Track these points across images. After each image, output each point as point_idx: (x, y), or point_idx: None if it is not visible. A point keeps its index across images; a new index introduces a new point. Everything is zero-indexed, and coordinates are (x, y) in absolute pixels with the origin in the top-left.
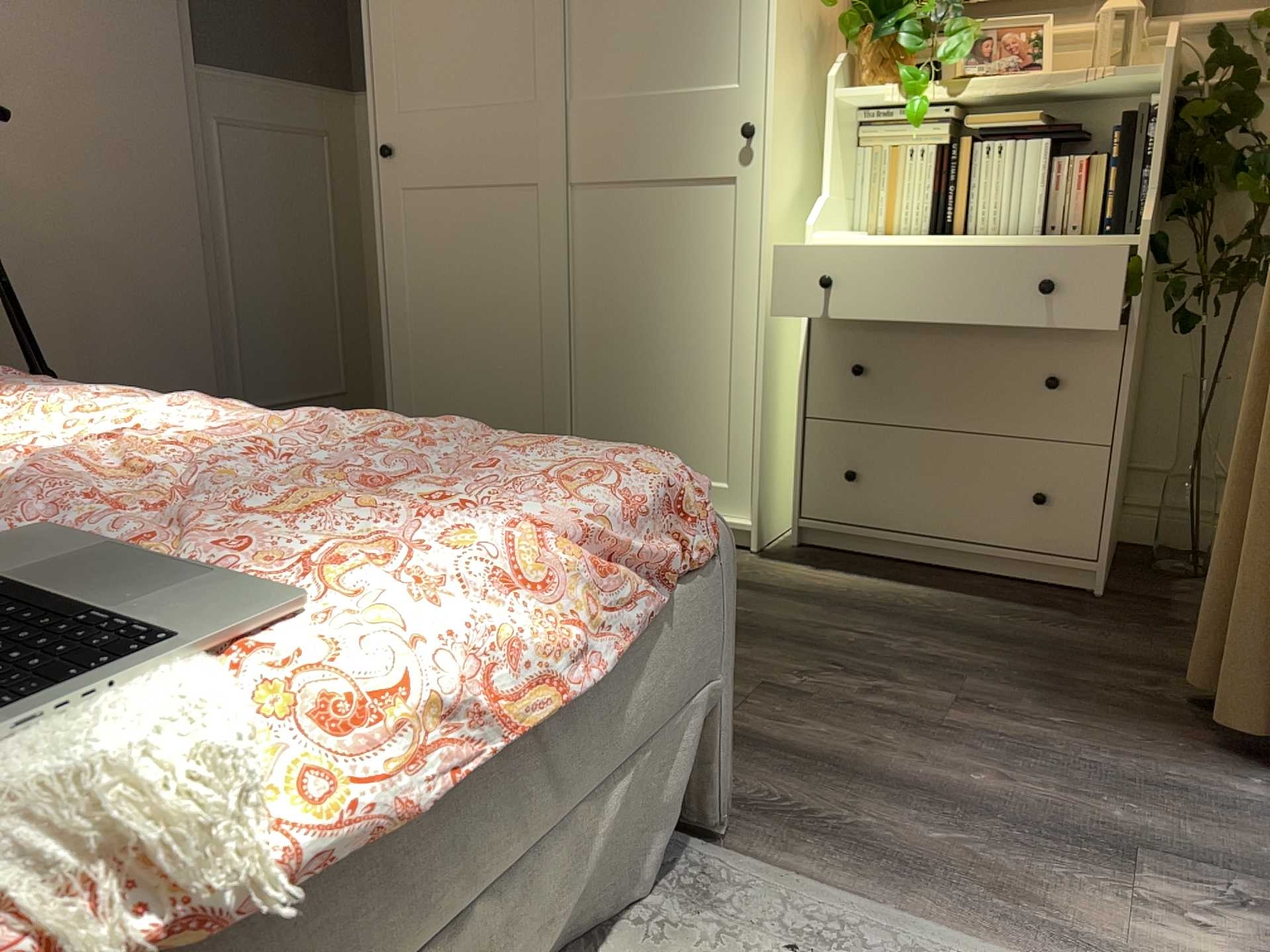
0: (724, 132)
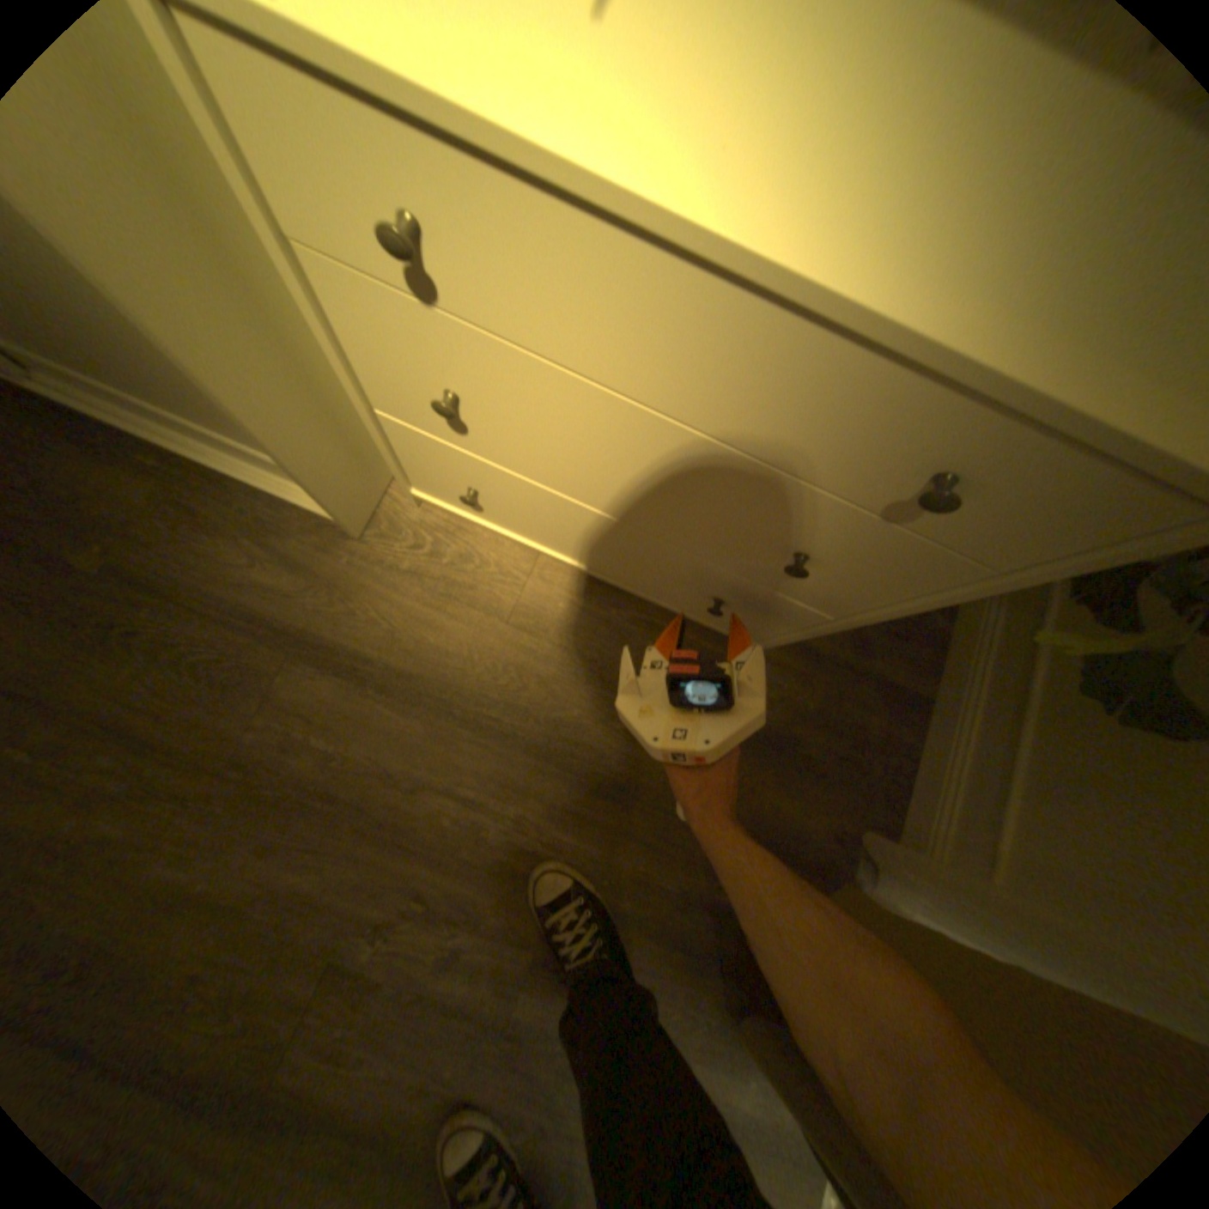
0: None
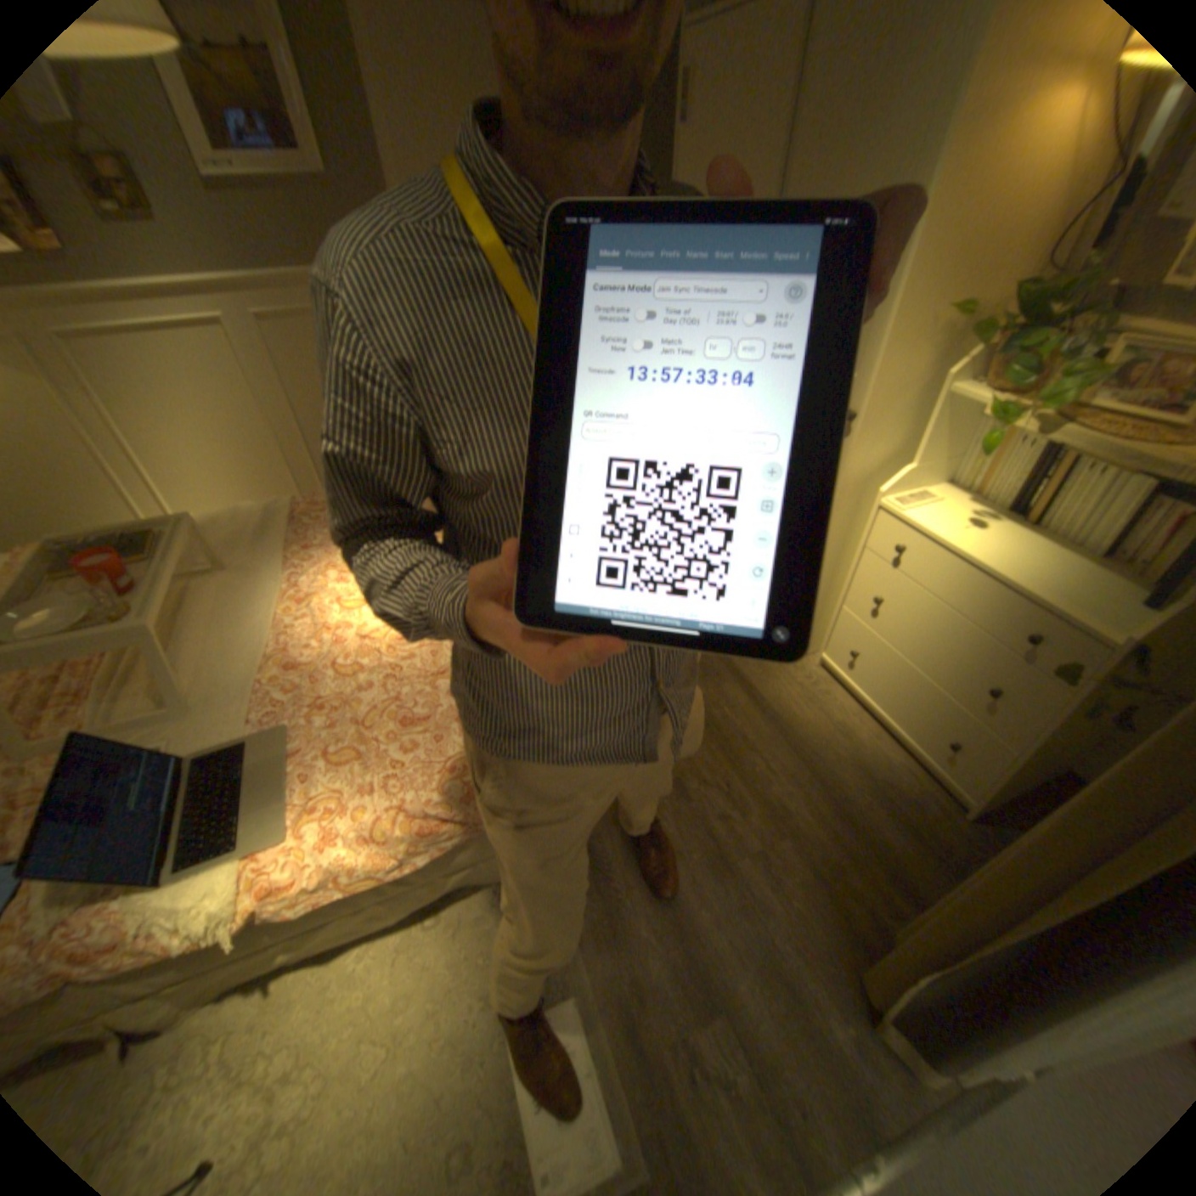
0: None
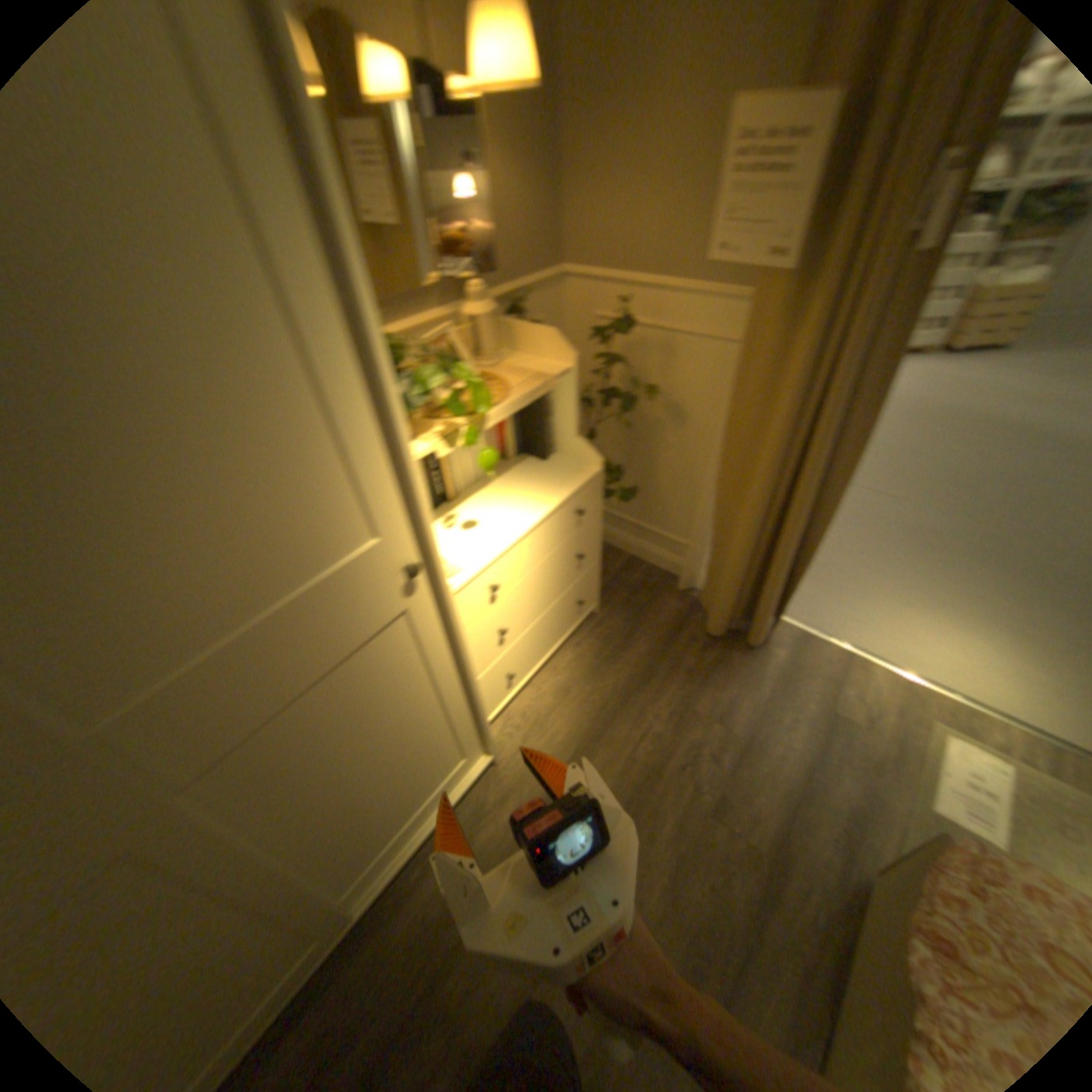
0: (385, 584)
